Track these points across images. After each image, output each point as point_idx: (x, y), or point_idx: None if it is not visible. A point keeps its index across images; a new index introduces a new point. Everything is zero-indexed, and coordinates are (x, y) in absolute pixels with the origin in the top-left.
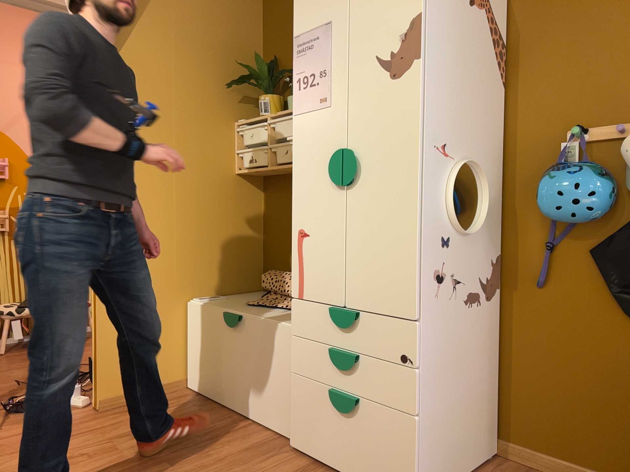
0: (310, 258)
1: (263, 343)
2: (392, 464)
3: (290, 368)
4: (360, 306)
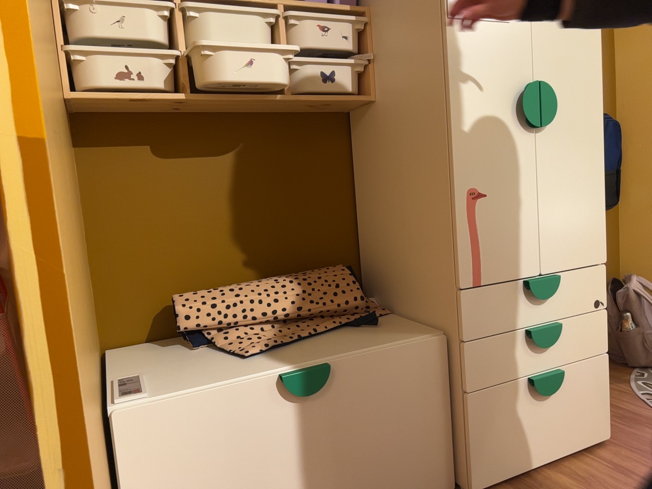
0: (490, 226)
1: (384, 386)
2: (592, 410)
3: (468, 387)
4: (557, 267)
